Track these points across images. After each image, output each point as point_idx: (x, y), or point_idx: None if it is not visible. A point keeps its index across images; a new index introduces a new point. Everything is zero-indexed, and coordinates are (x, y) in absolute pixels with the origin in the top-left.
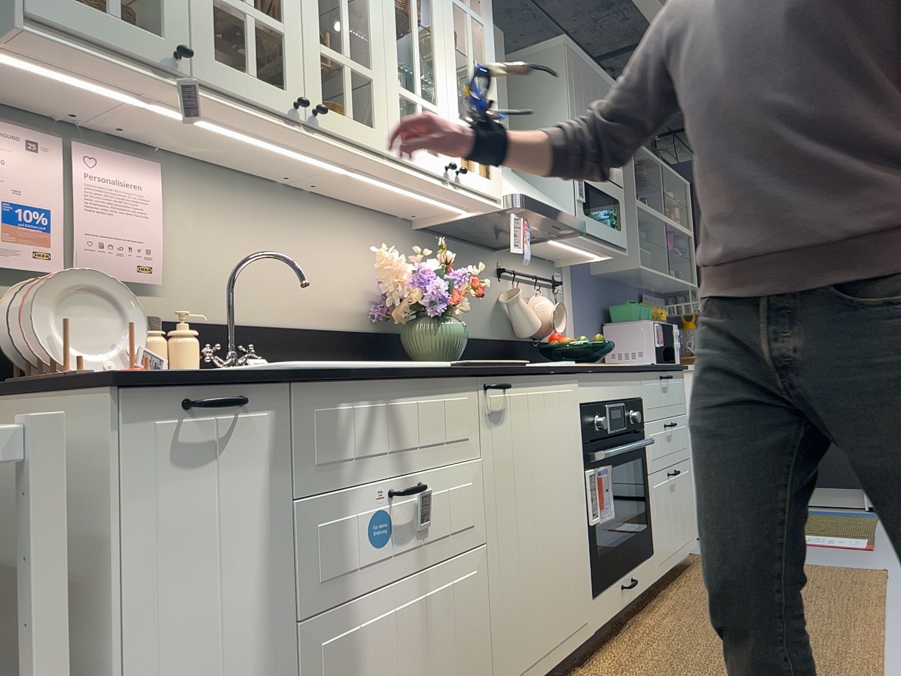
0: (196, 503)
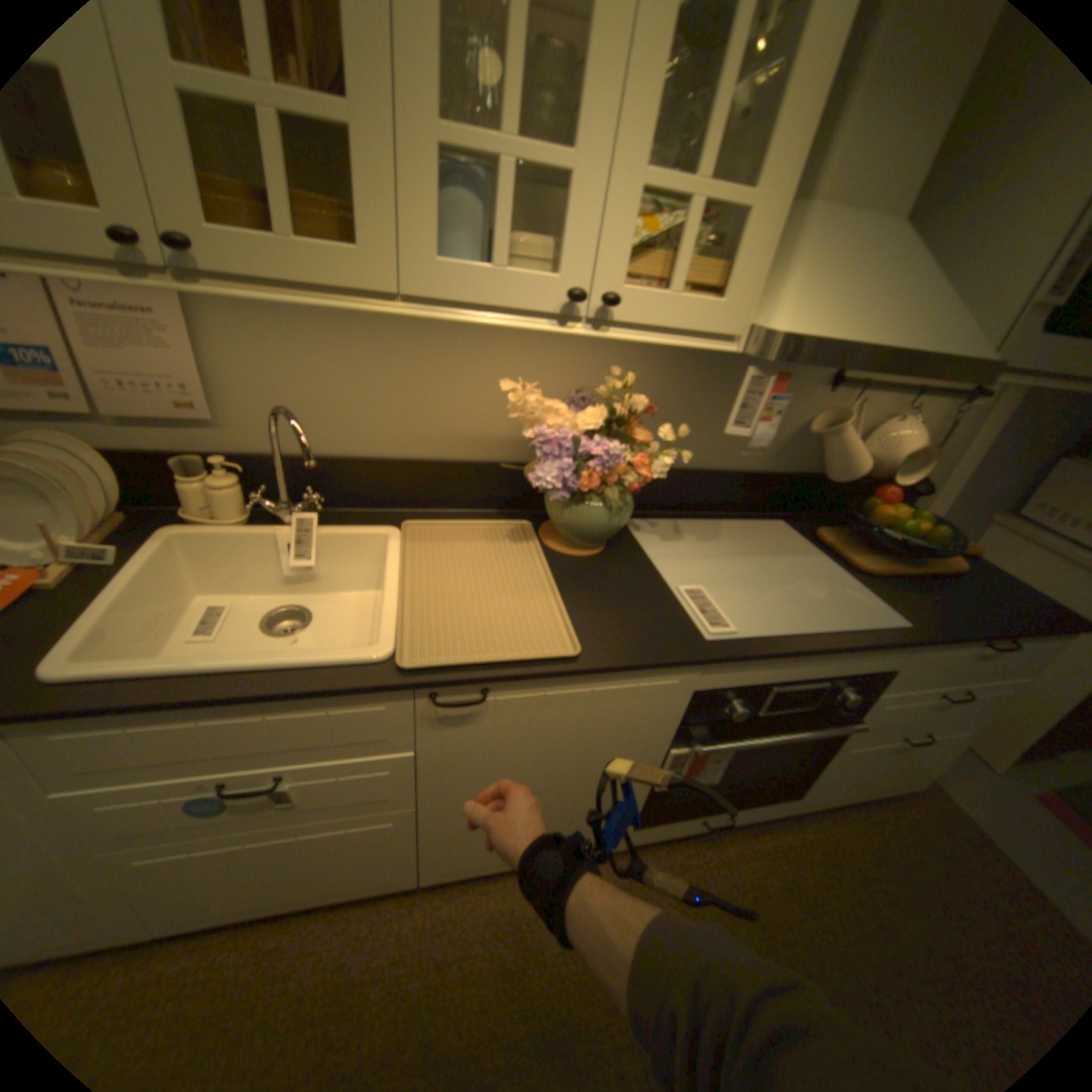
0: None
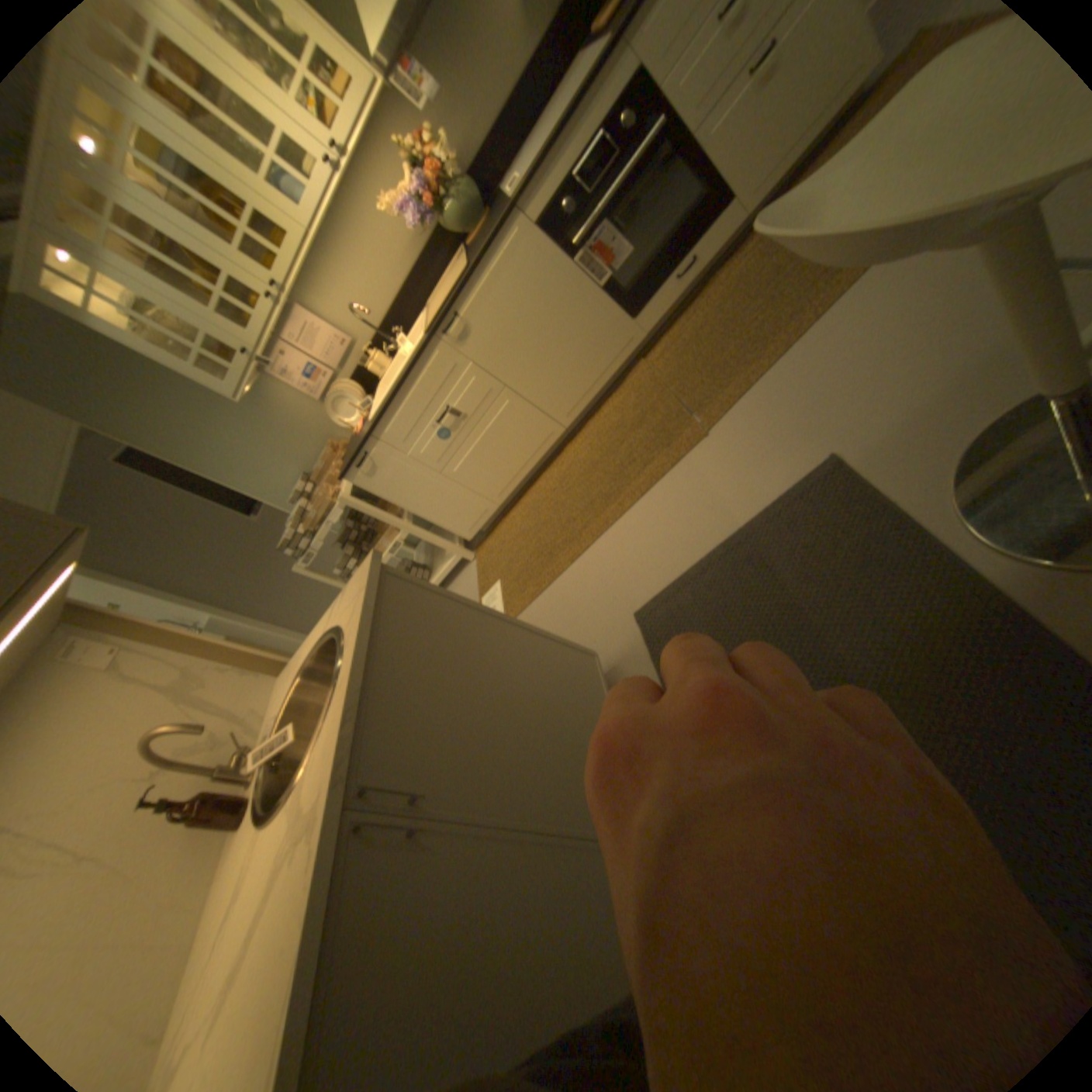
0: (386, 475)
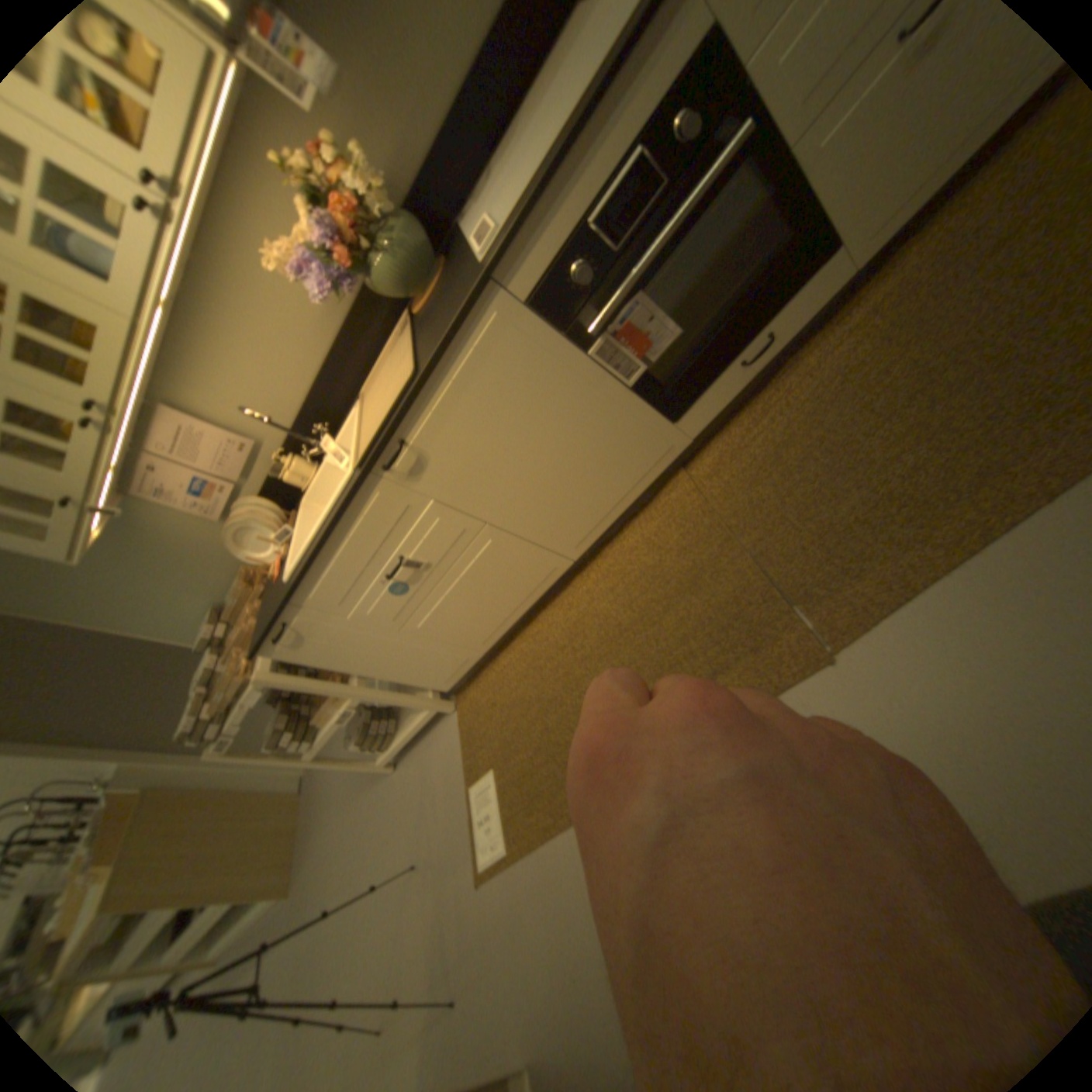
0: (320, 642)
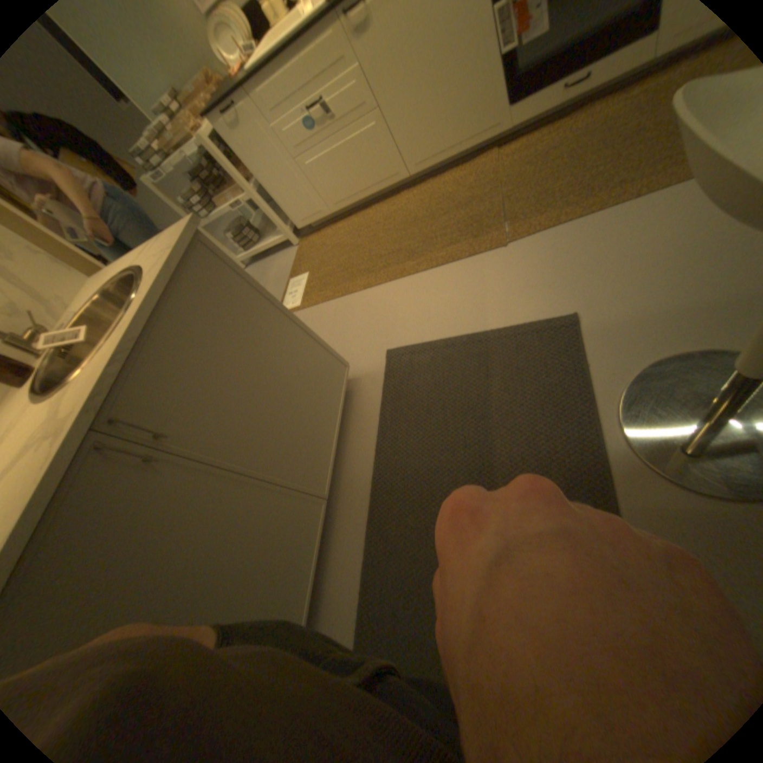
0: (244, 135)
